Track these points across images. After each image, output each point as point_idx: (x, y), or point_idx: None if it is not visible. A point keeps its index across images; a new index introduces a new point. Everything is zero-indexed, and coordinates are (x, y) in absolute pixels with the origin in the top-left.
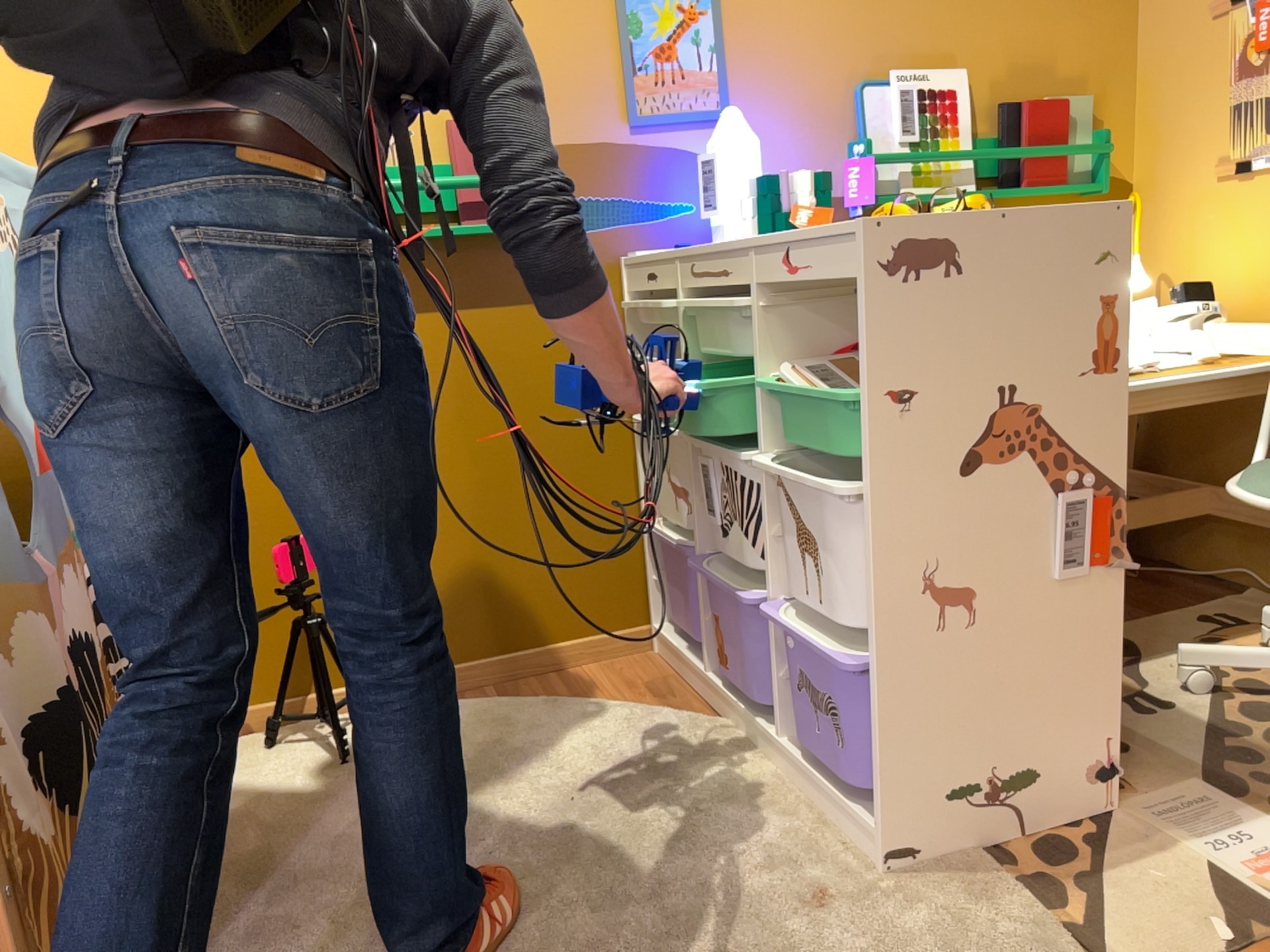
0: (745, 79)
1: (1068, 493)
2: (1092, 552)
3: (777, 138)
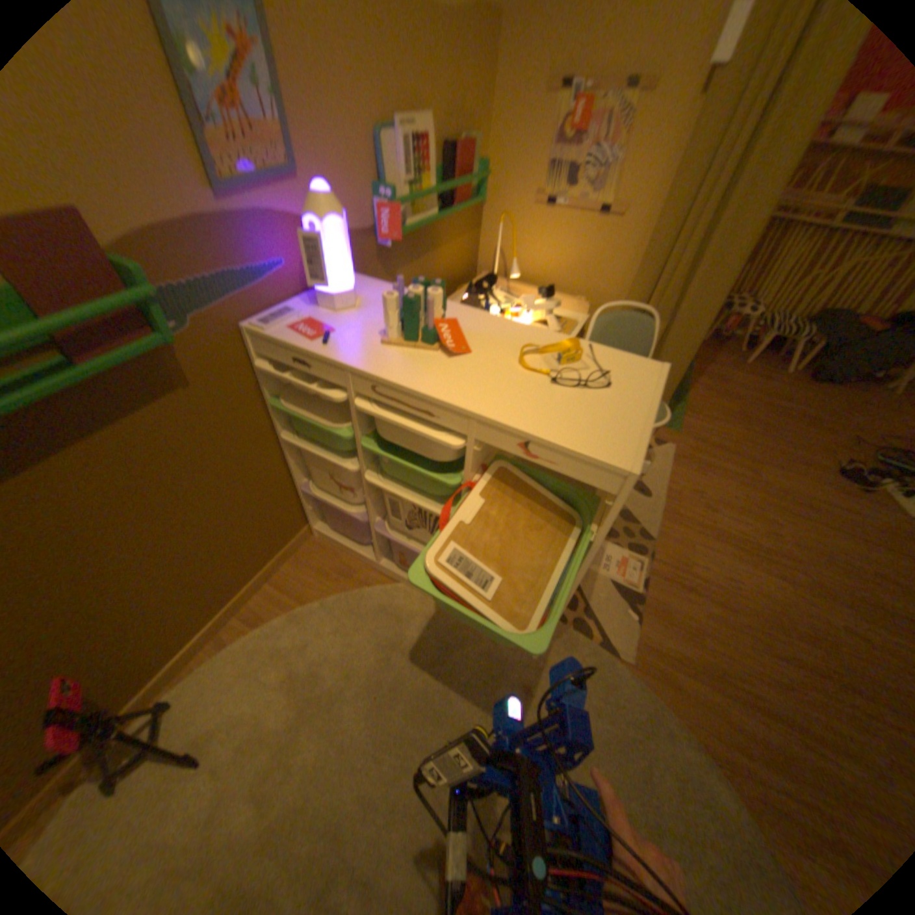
0: (301, 122)
1: None
2: None
3: (331, 181)
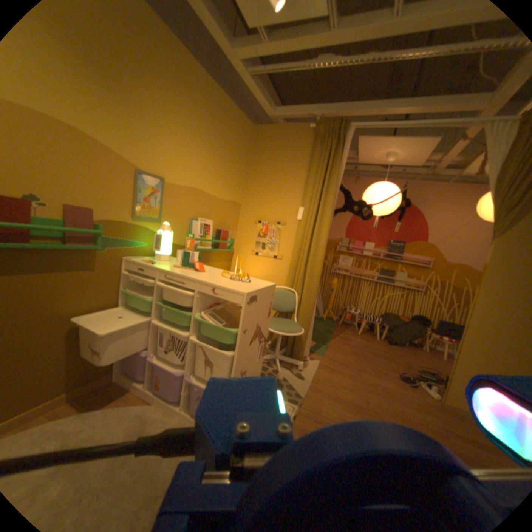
0: (166, 212)
1: (262, 342)
2: (263, 353)
3: (171, 229)
